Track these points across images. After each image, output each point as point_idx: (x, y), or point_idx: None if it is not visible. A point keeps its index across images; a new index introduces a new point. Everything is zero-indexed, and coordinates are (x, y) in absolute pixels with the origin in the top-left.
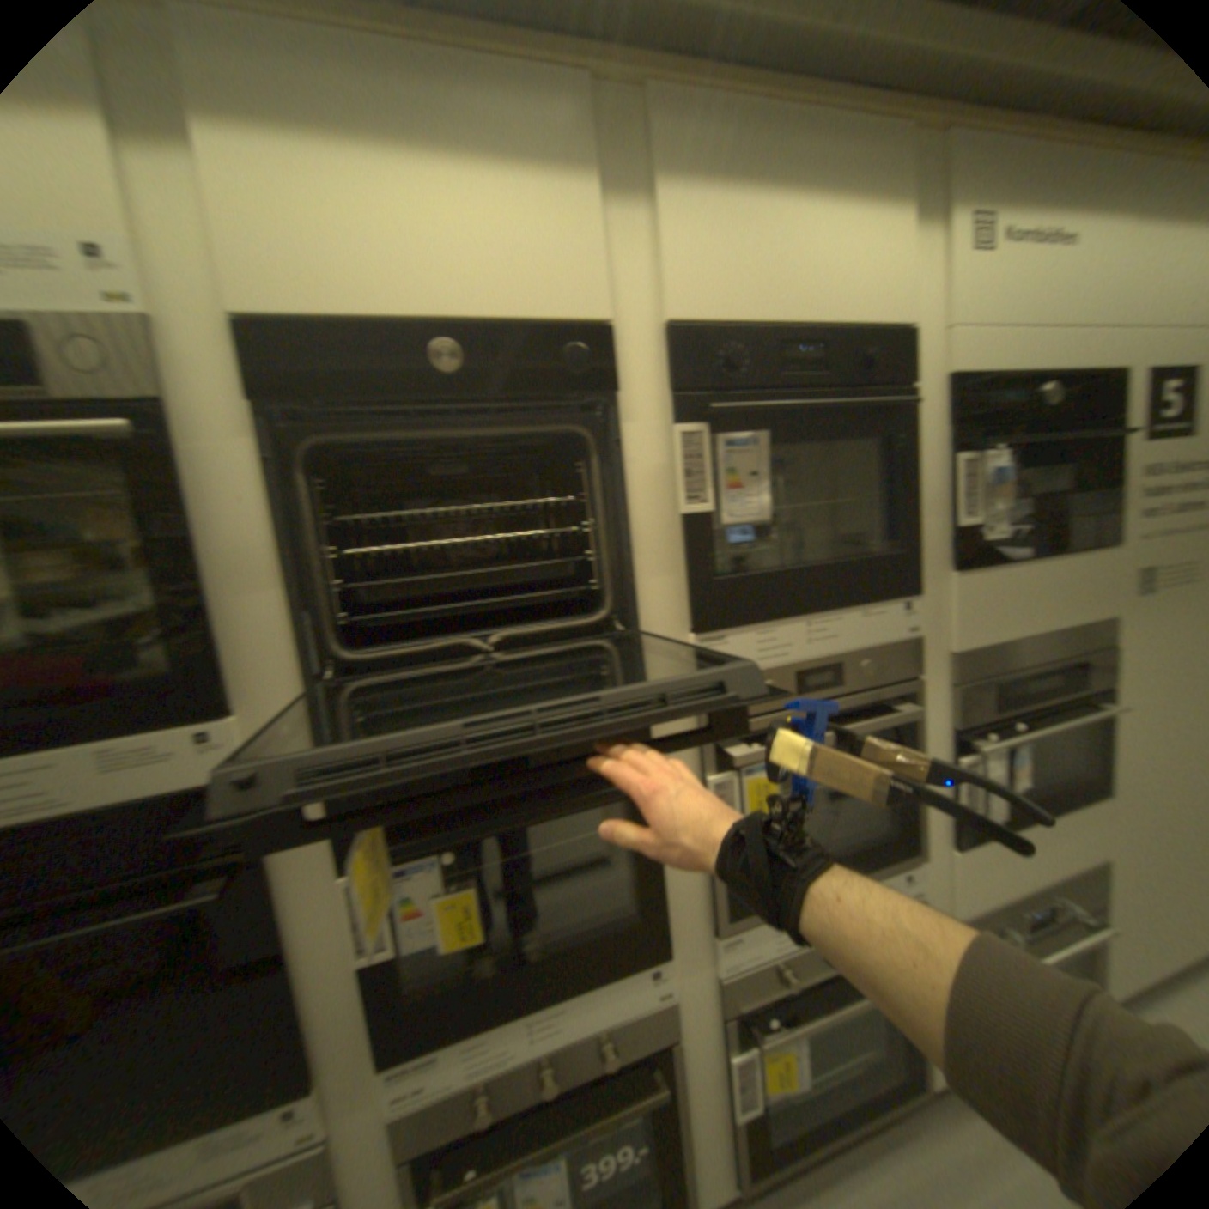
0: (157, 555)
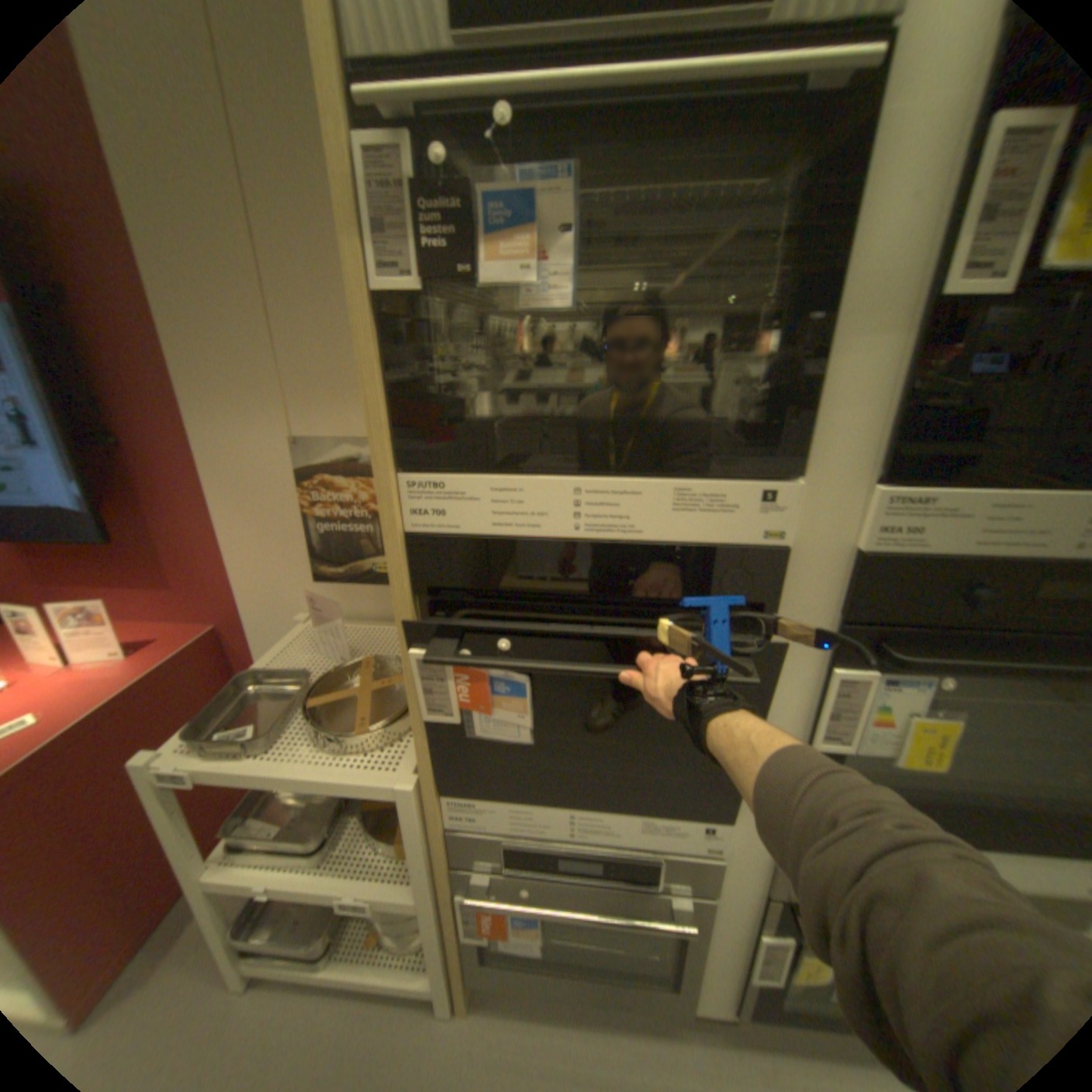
0: (799, 267)
